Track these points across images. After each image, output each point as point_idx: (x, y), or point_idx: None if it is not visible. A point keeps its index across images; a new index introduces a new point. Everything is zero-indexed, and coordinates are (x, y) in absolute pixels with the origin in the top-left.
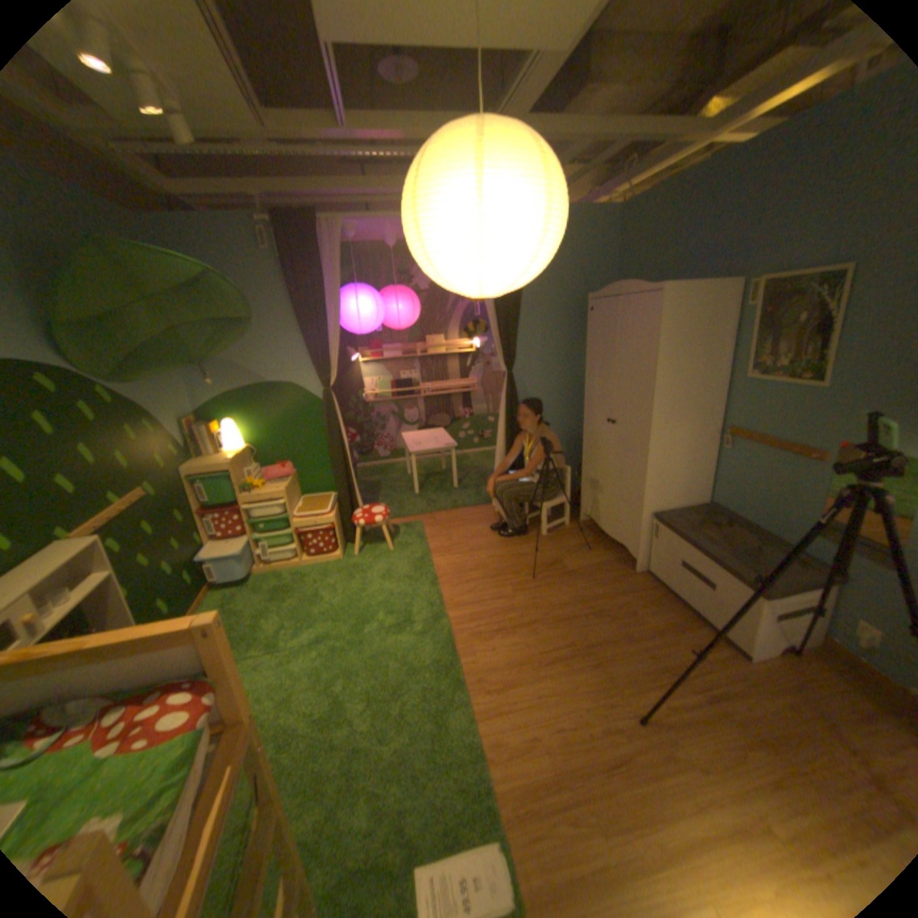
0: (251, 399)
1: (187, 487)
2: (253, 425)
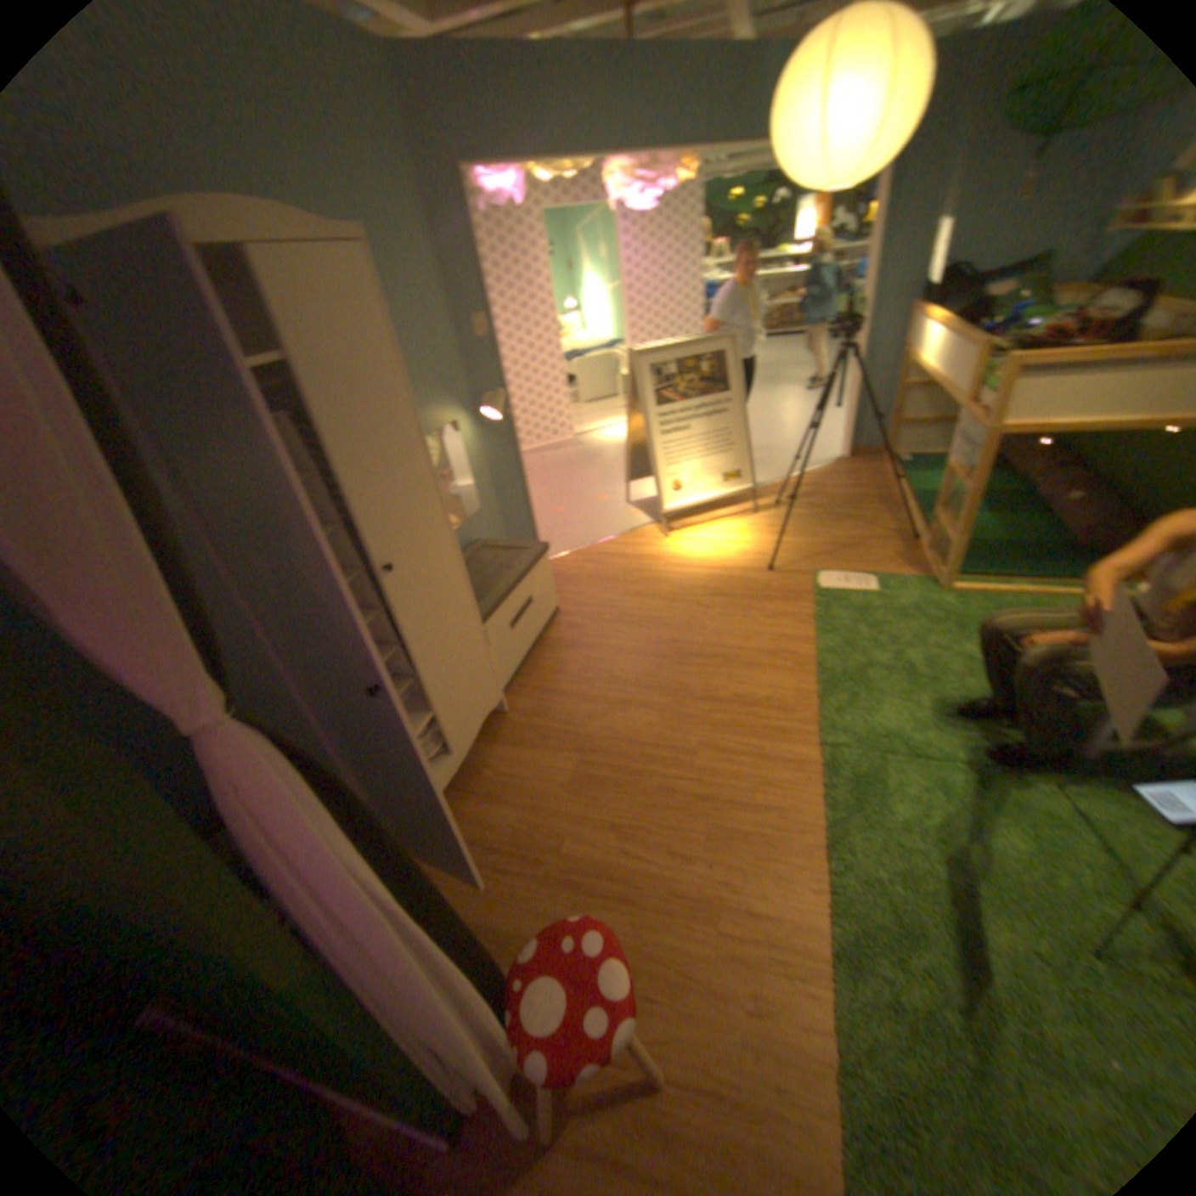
0: None
1: None
2: None
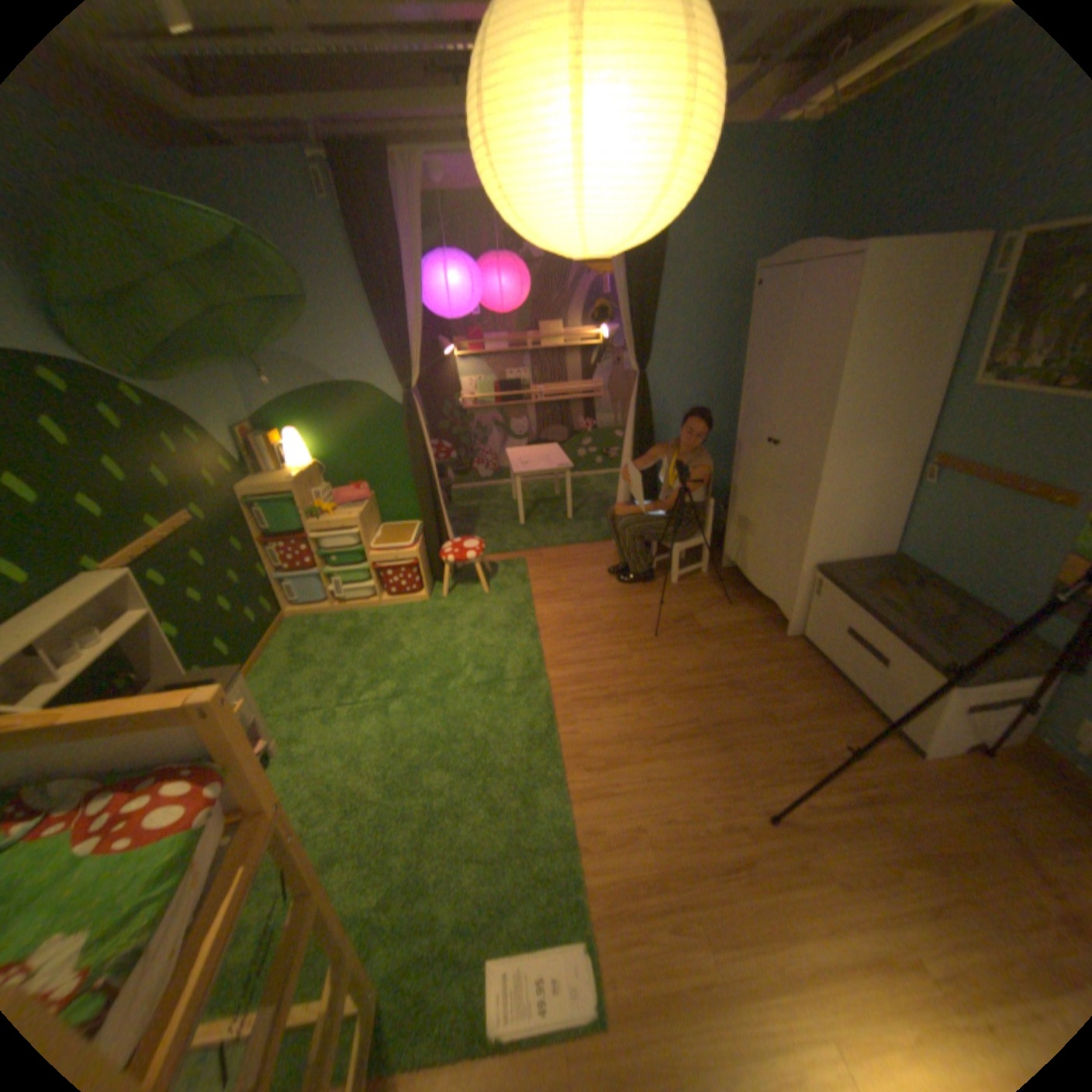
0: (317, 404)
1: (246, 510)
2: (321, 436)
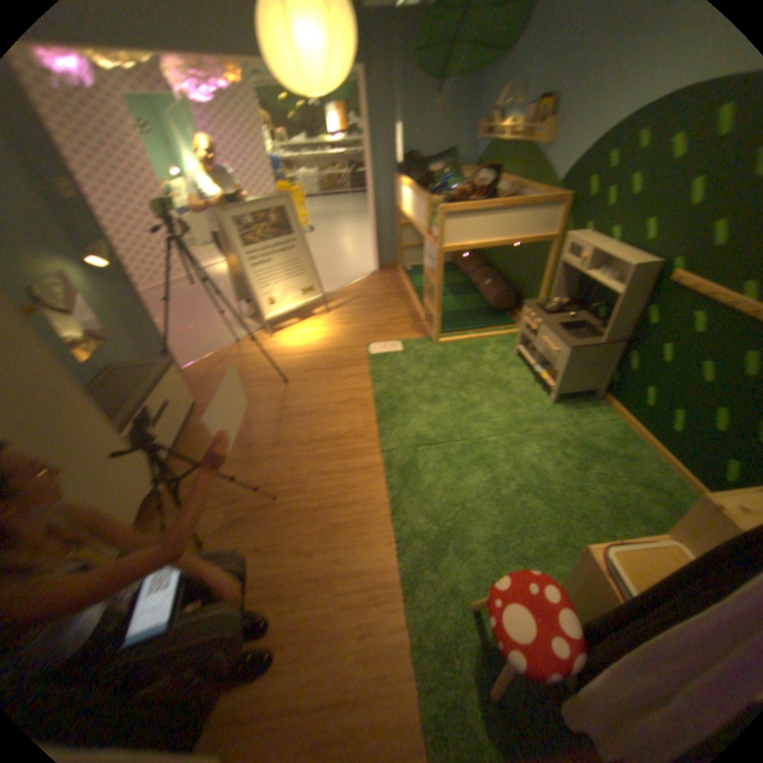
0: None
1: None
2: None
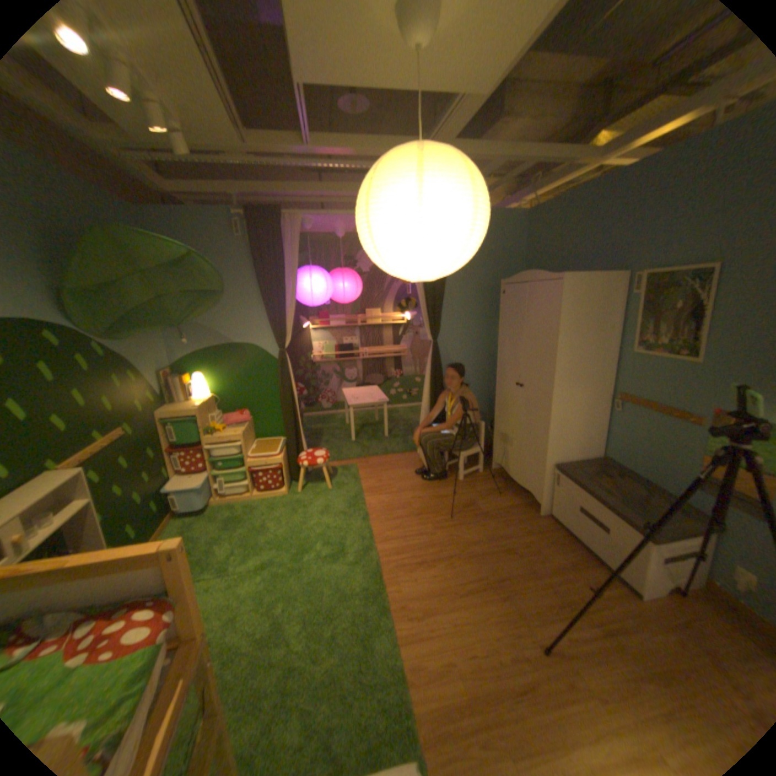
0: (219, 357)
1: (160, 429)
2: (219, 378)
